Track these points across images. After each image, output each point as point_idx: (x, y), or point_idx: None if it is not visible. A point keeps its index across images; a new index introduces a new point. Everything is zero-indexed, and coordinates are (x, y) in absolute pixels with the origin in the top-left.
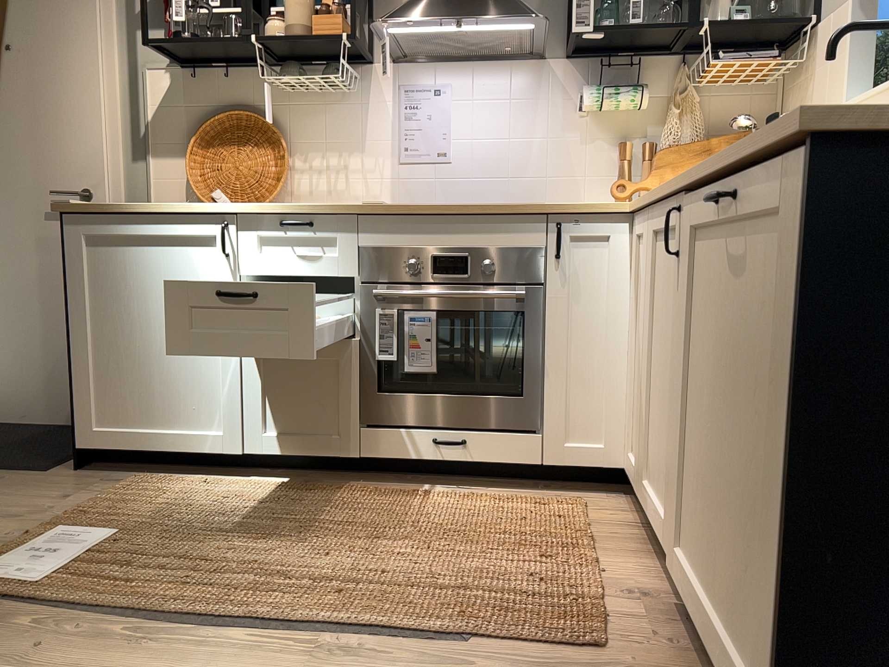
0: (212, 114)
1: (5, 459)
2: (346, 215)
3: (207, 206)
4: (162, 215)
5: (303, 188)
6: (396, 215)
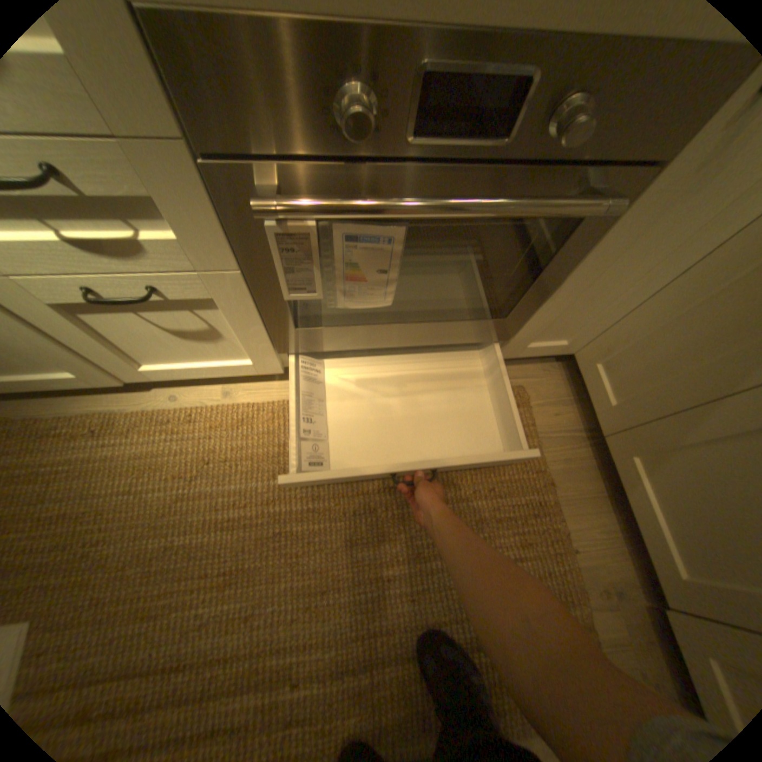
0: None
1: None
2: None
3: None
4: None
5: None
6: None
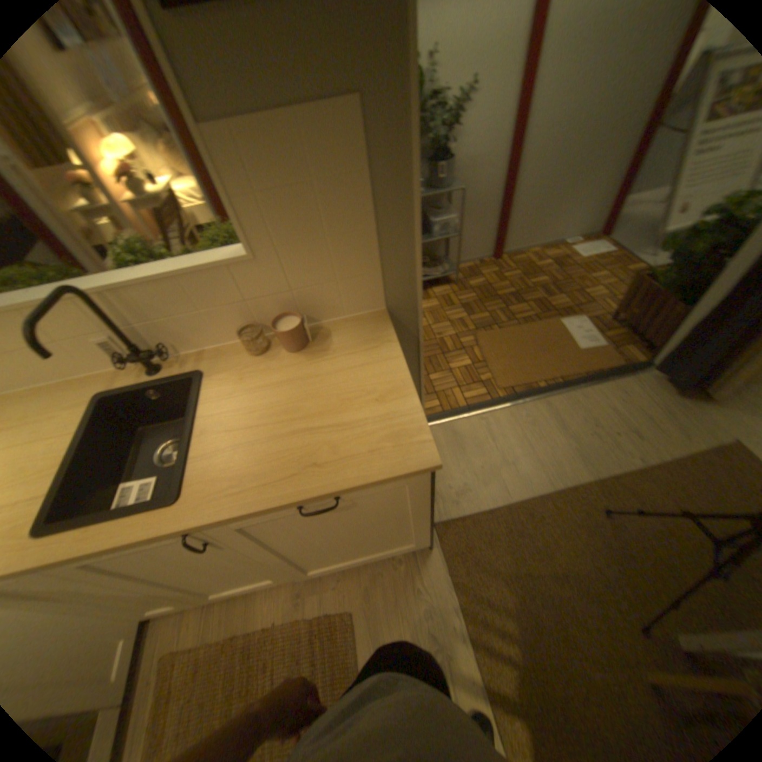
0: None
1: None
2: None
3: None
4: None
5: None
6: None
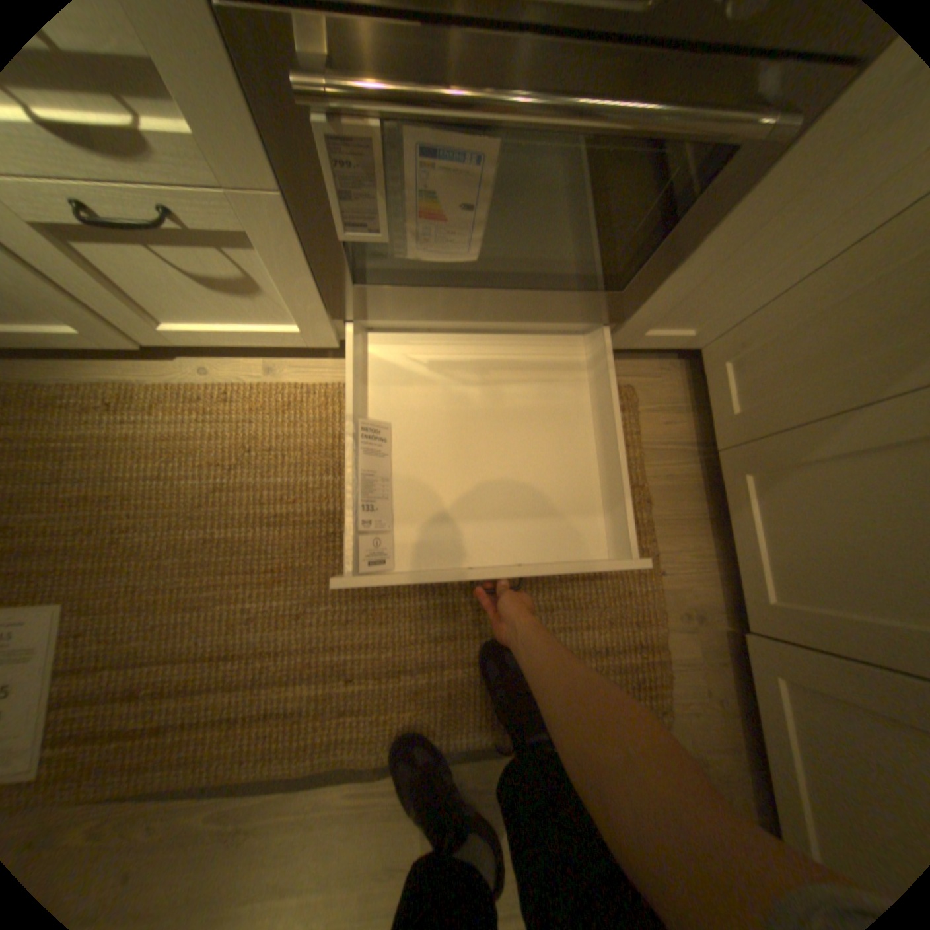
0: None
1: None
2: None
3: None
4: None
5: None
6: None
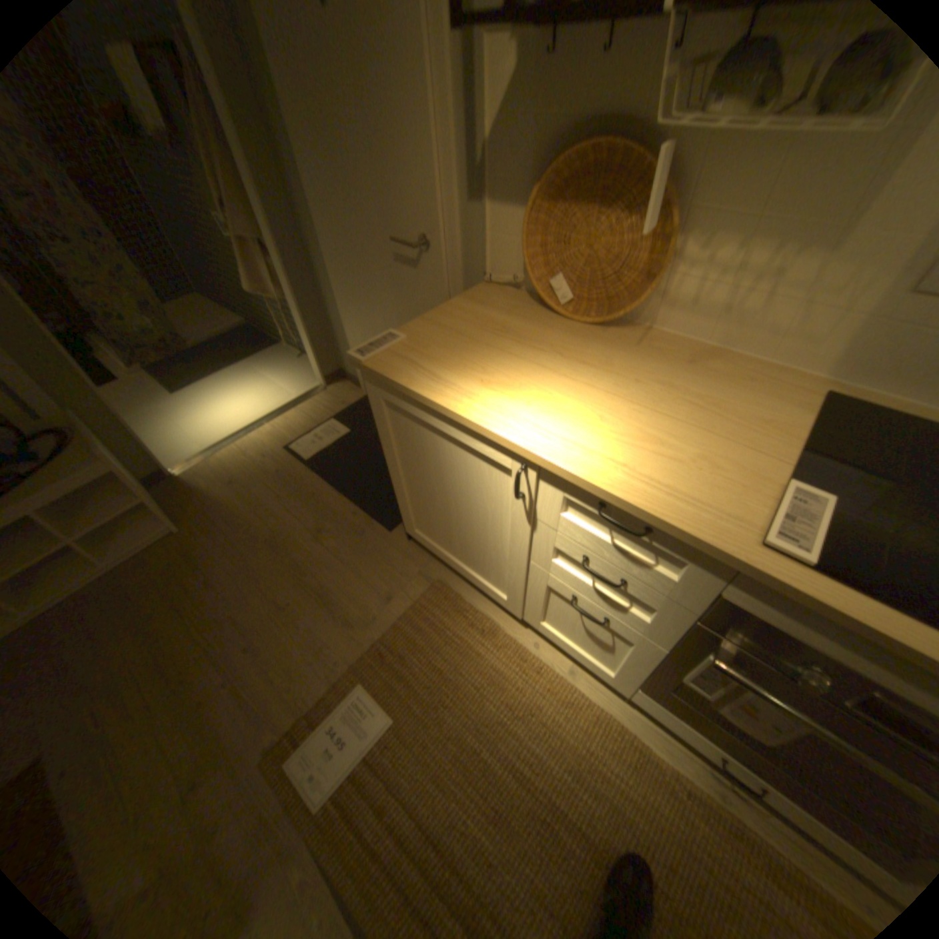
0: (574, 127)
1: (374, 490)
2: (723, 557)
3: (503, 435)
4: (452, 412)
5: (689, 288)
6: (837, 617)
